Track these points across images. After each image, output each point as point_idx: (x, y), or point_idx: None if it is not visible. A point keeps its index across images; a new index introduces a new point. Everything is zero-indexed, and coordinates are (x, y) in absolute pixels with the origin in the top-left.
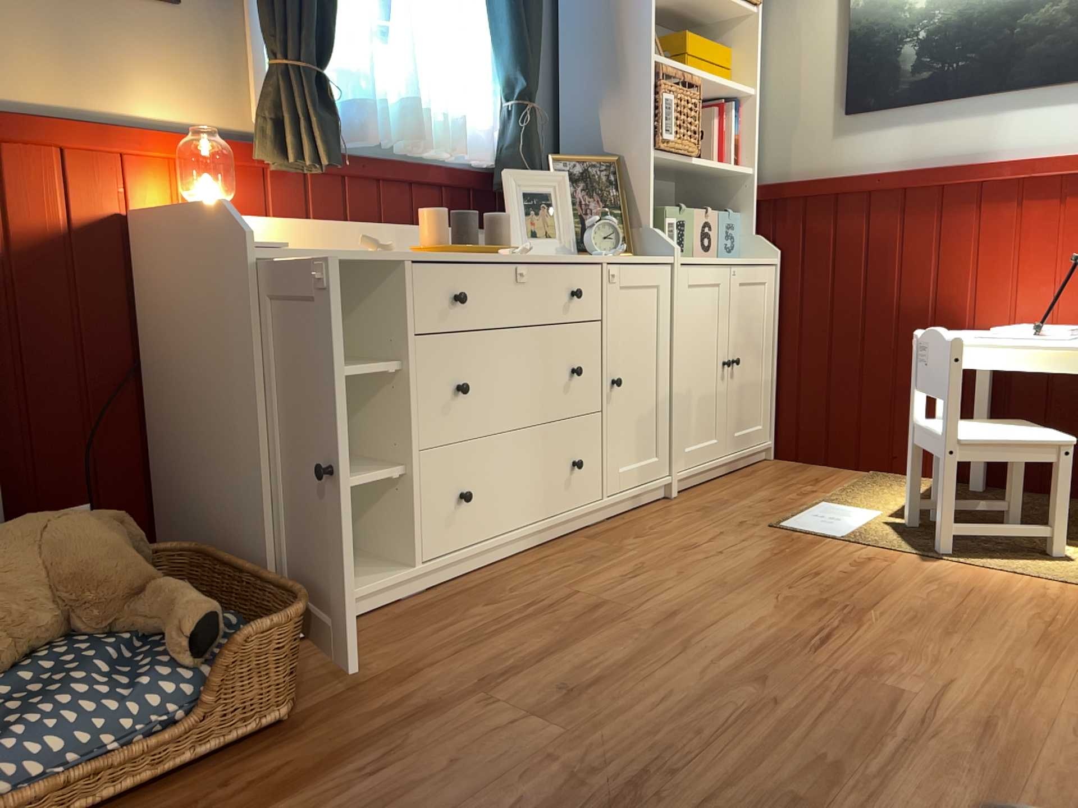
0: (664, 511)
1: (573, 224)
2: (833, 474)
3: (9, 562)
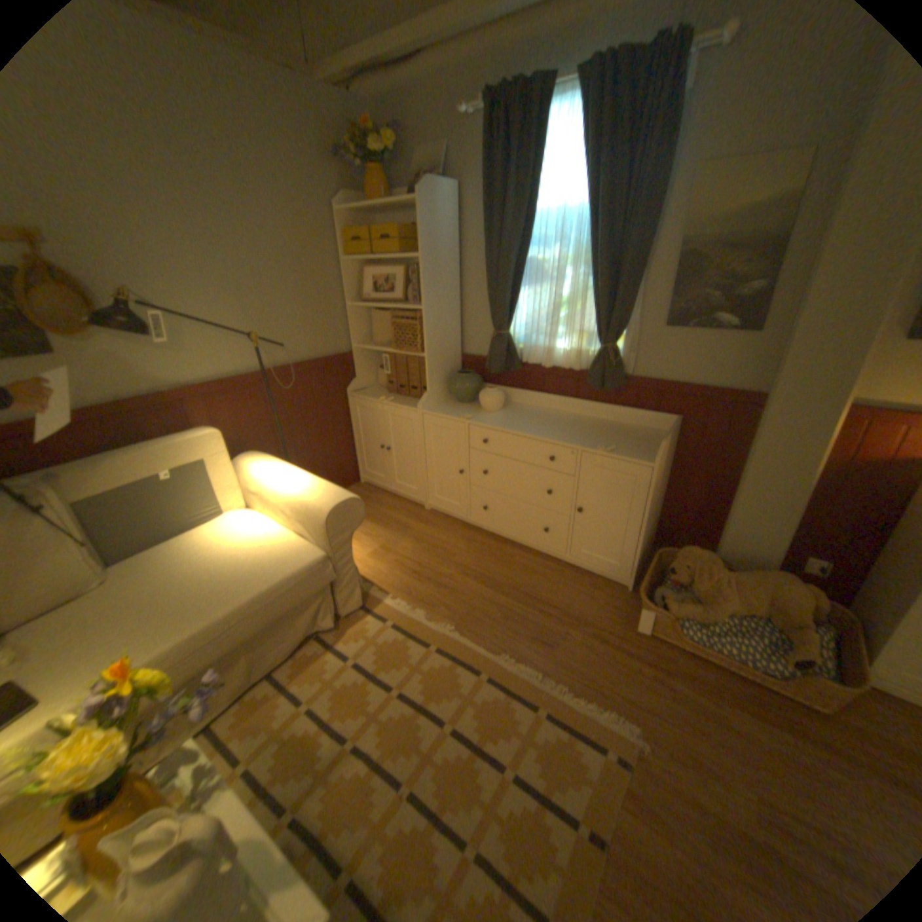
0: None
1: None
2: None
3: (763, 589)
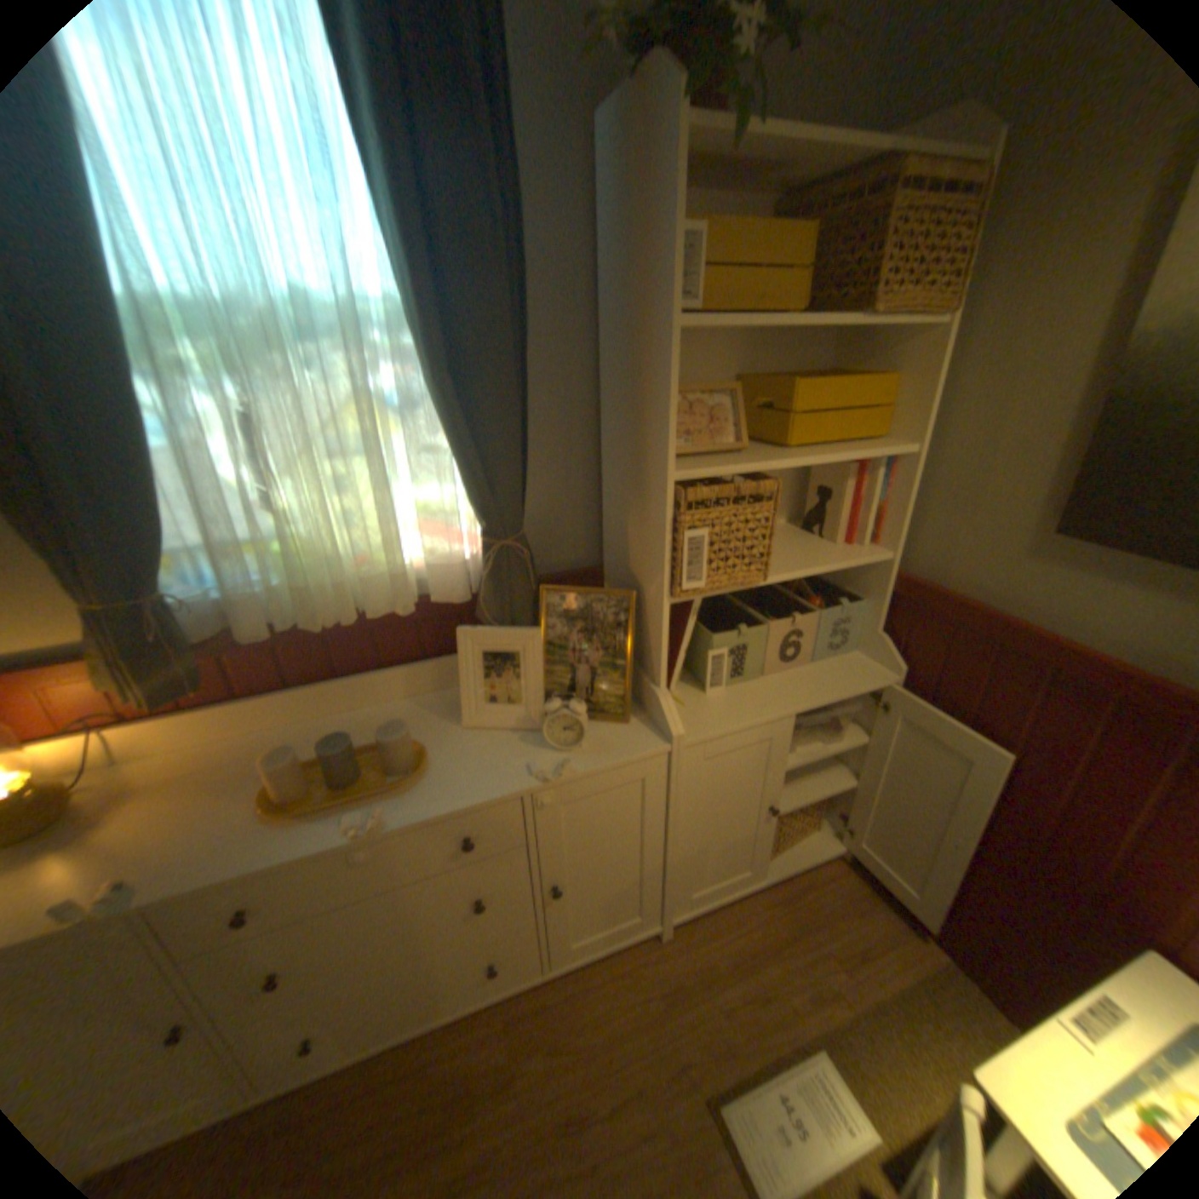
0: (631, 979)
1: (540, 696)
2: (901, 947)
3: None
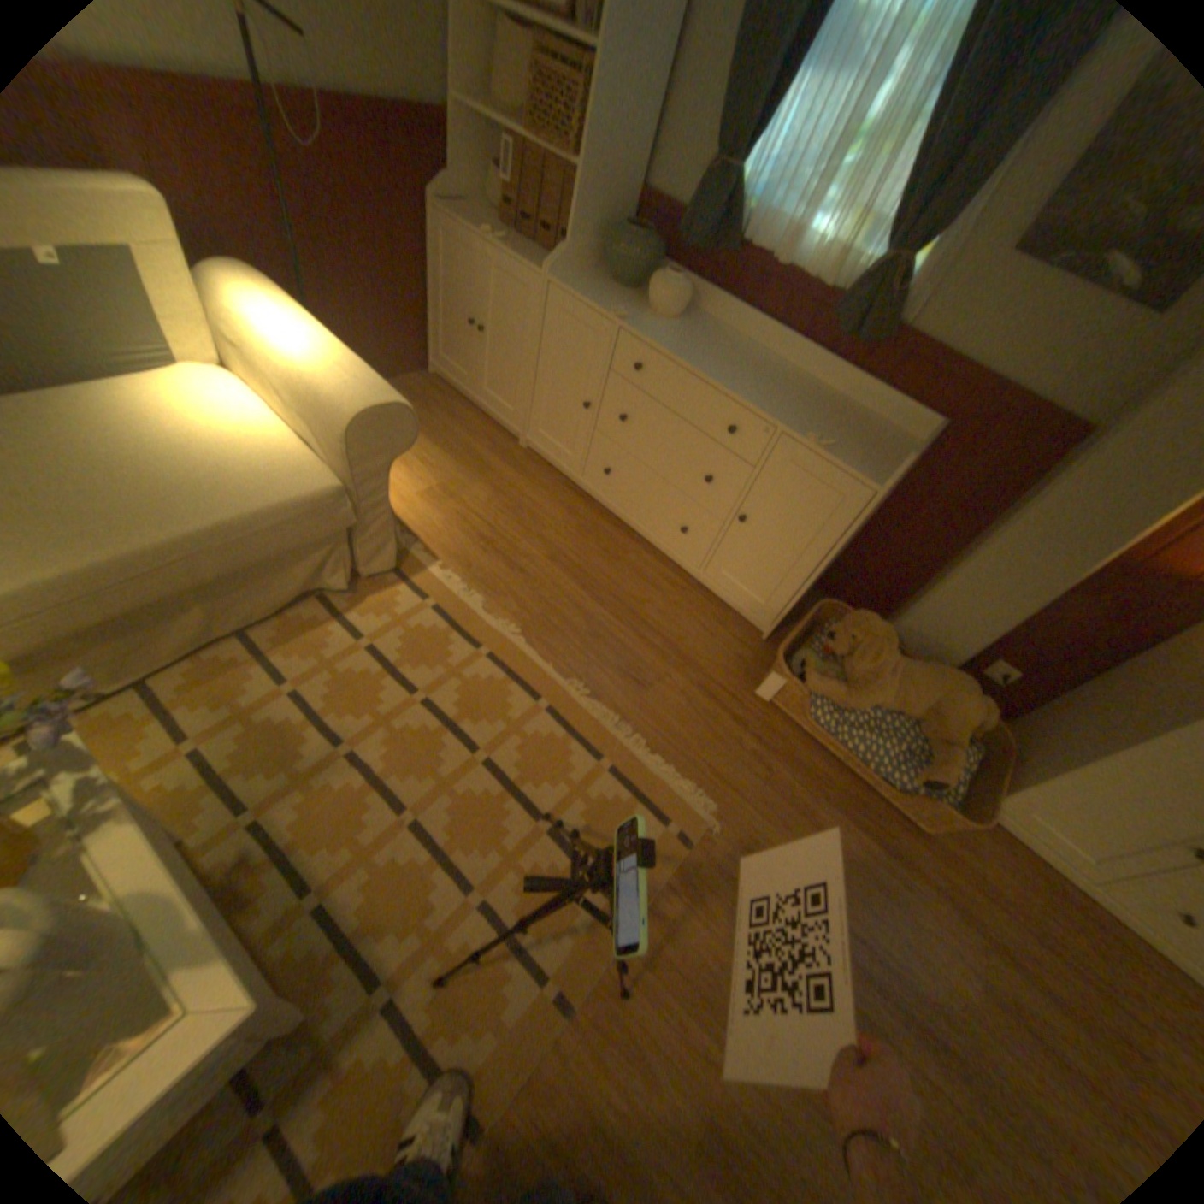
0: None
1: None
2: None
3: (931, 690)
